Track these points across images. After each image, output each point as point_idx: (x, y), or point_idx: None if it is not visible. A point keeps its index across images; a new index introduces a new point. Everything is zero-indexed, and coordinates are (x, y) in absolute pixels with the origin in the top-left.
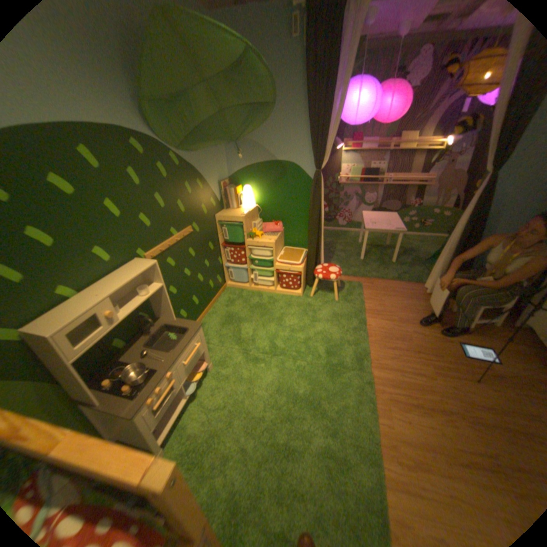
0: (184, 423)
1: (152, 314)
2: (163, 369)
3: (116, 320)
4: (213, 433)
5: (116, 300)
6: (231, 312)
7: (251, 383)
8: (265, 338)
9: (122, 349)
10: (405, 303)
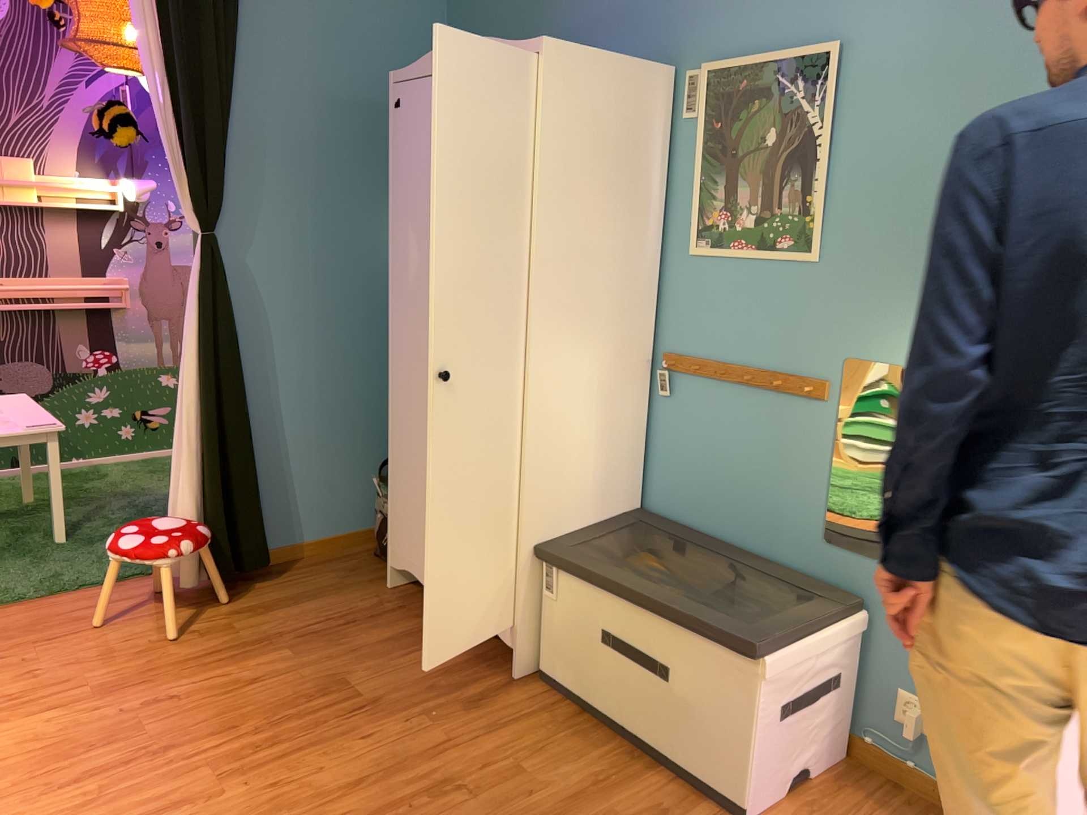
0: None
1: None
2: None
3: None
4: None
5: None
6: None
7: None
8: None
9: None
10: (114, 637)
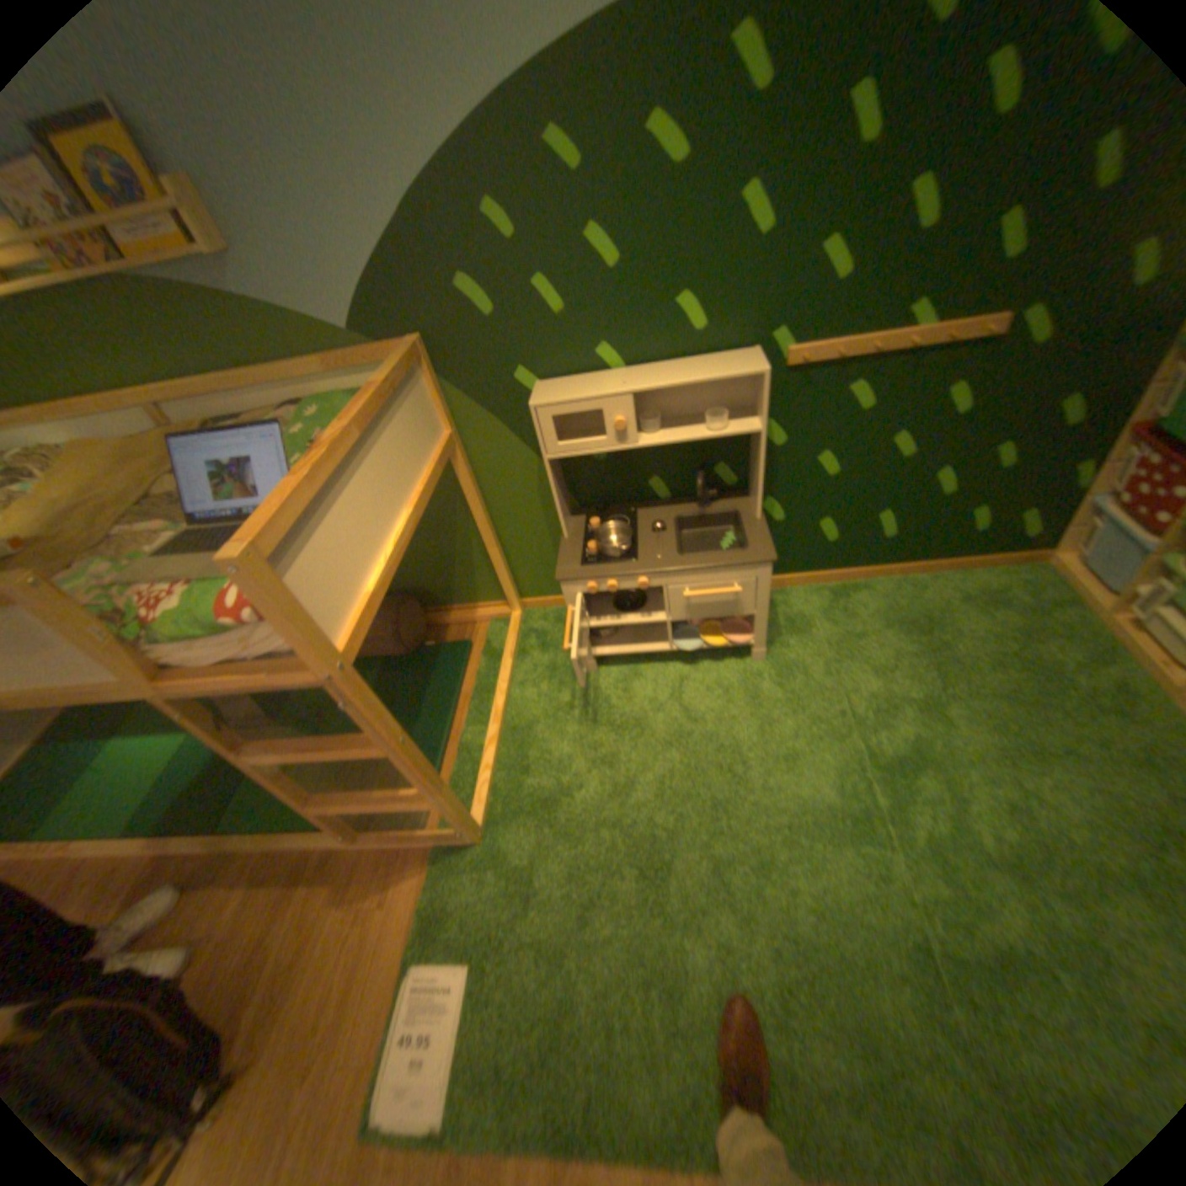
0: (644, 673)
1: (747, 483)
2: (640, 569)
3: (630, 442)
4: (644, 724)
5: (677, 413)
6: (953, 621)
7: (767, 751)
8: (925, 738)
9: (659, 501)
10: None
